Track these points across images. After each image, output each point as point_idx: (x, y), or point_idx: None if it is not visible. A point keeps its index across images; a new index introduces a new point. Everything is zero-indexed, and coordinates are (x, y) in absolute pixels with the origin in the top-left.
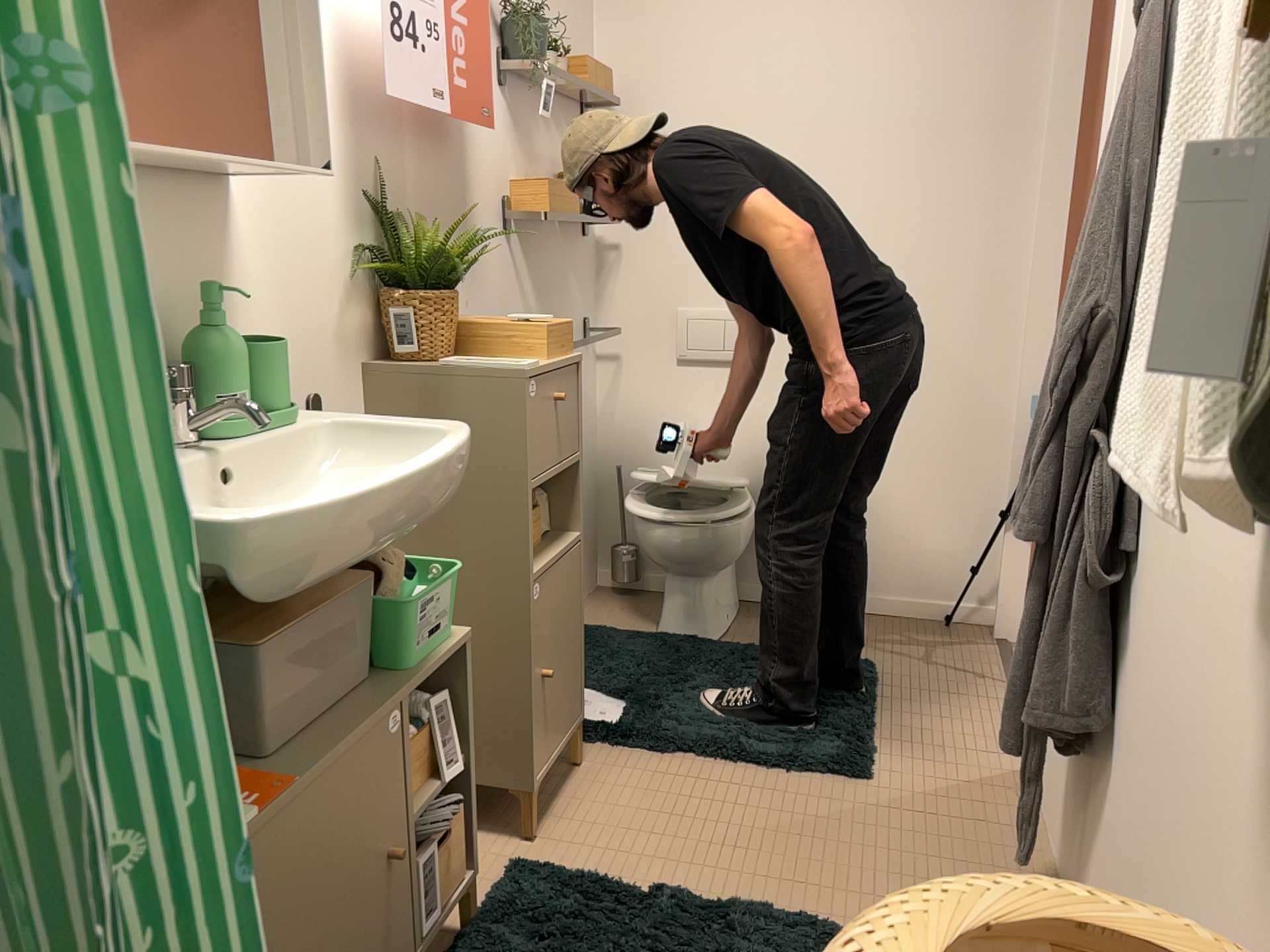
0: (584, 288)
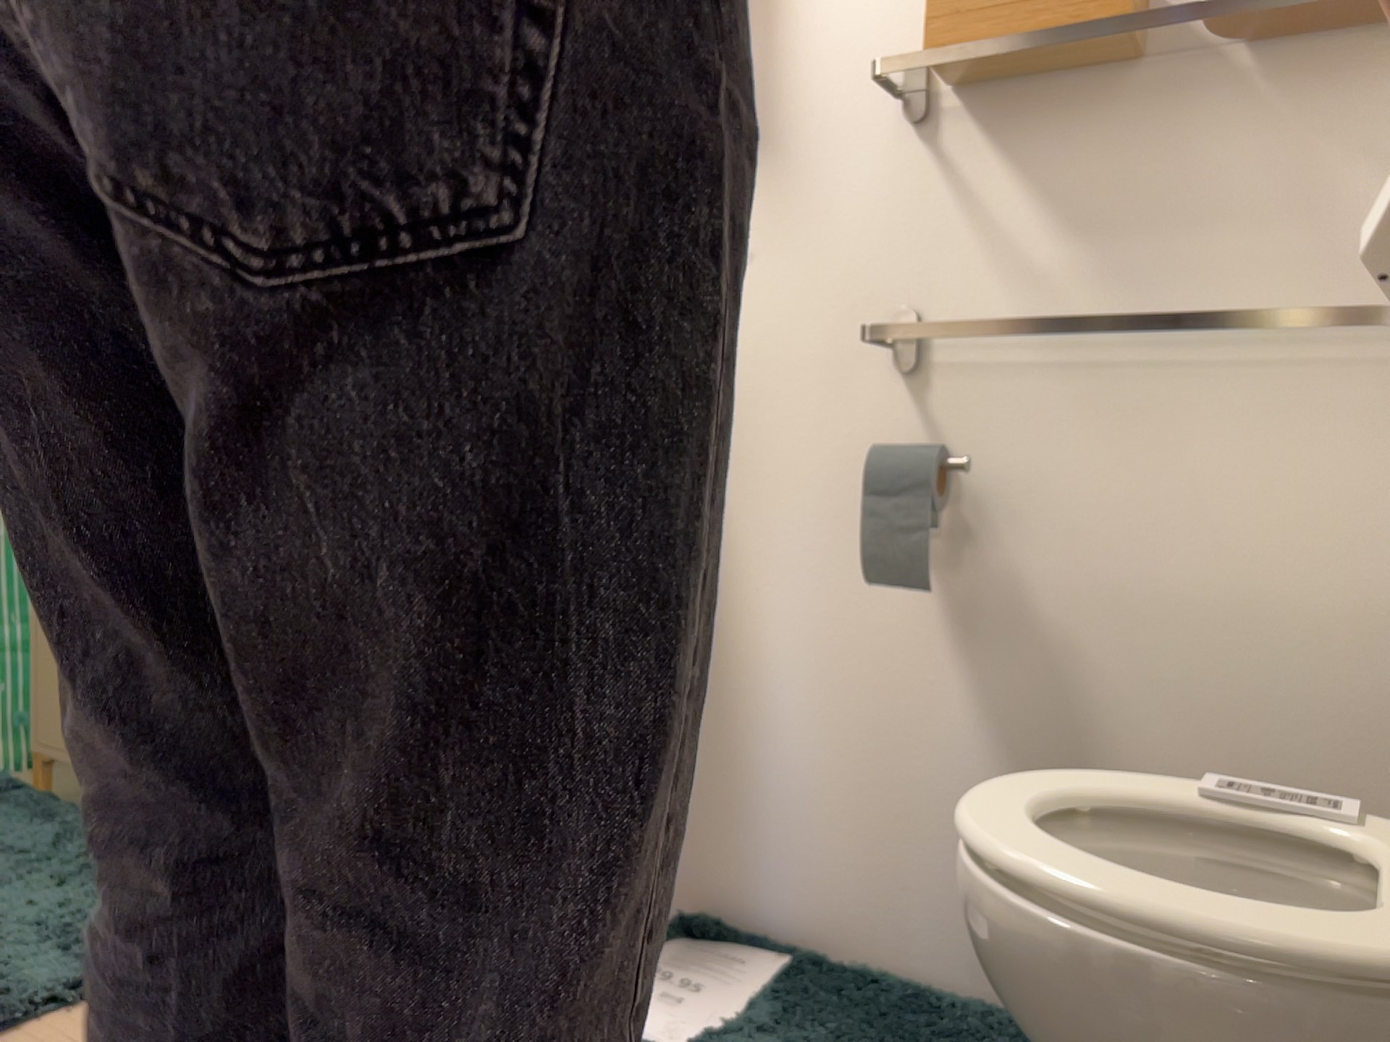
0: None
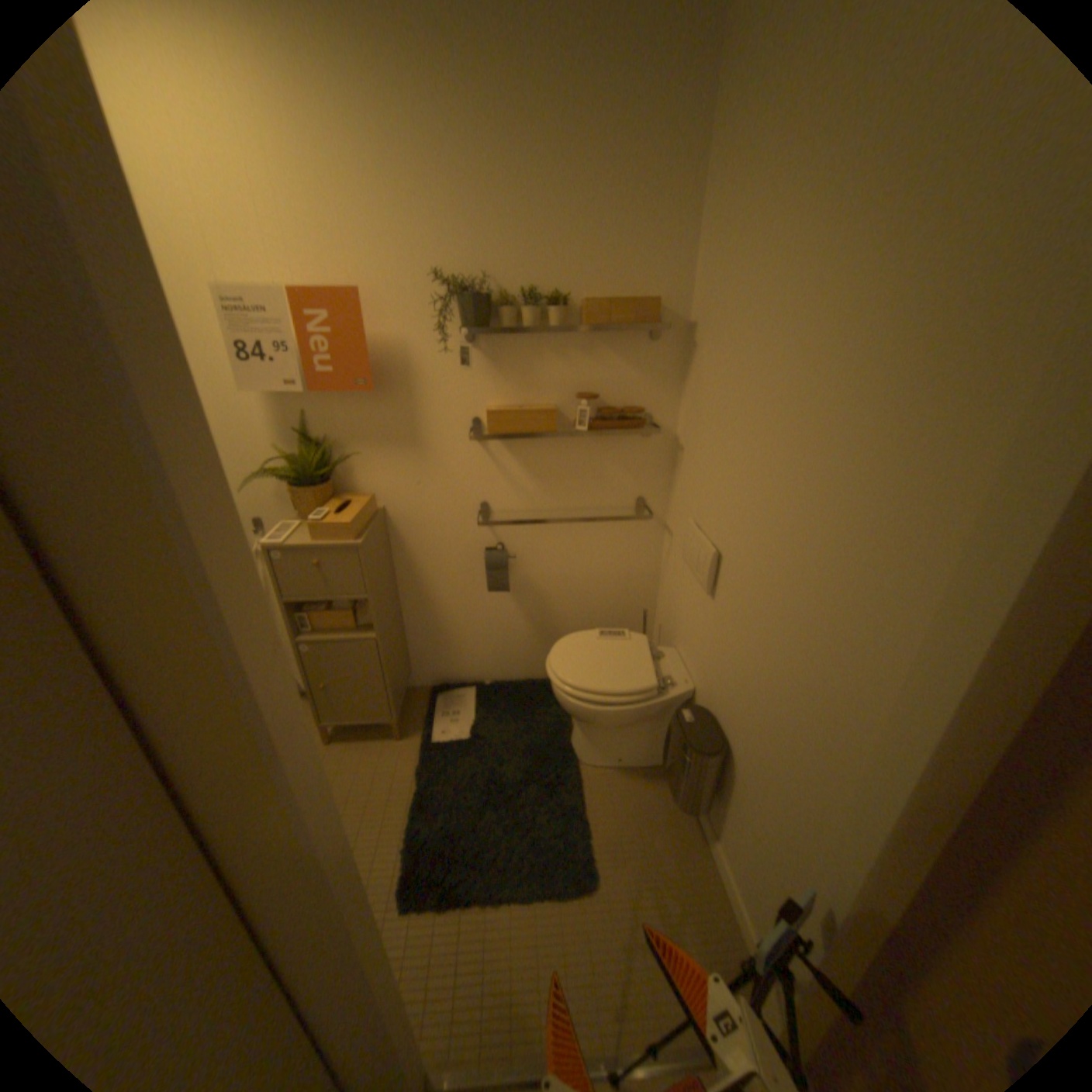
0: (637, 472)
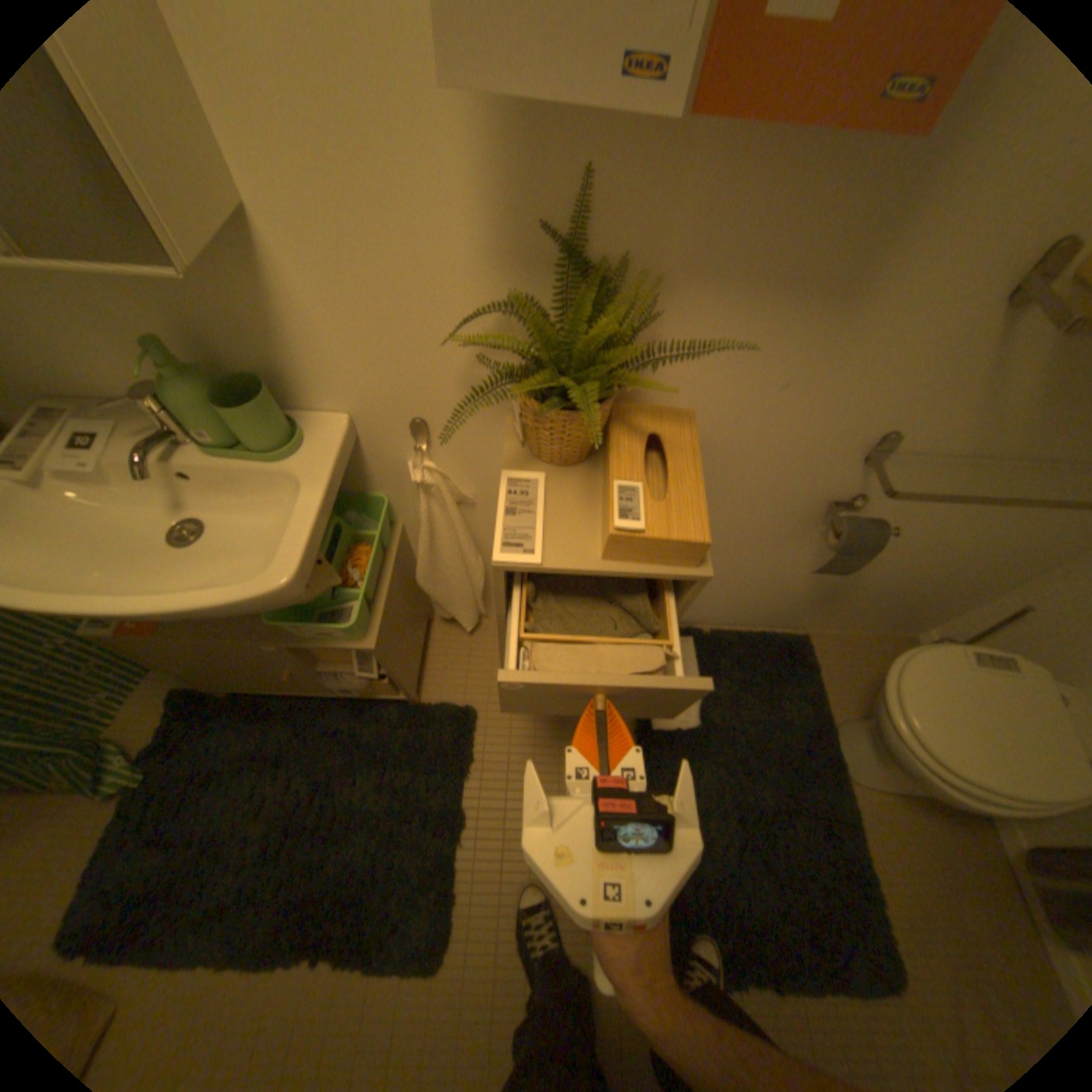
0: None
